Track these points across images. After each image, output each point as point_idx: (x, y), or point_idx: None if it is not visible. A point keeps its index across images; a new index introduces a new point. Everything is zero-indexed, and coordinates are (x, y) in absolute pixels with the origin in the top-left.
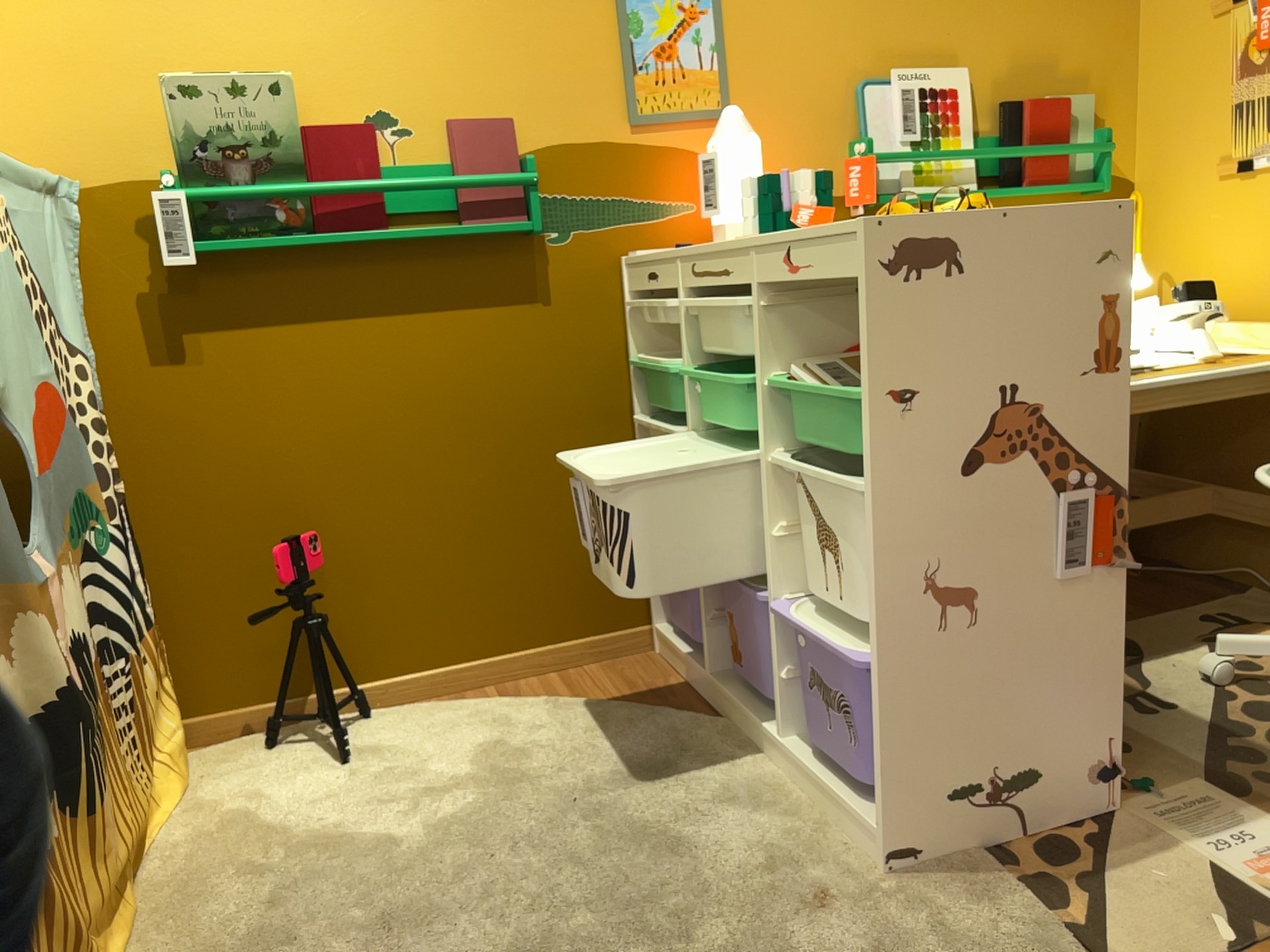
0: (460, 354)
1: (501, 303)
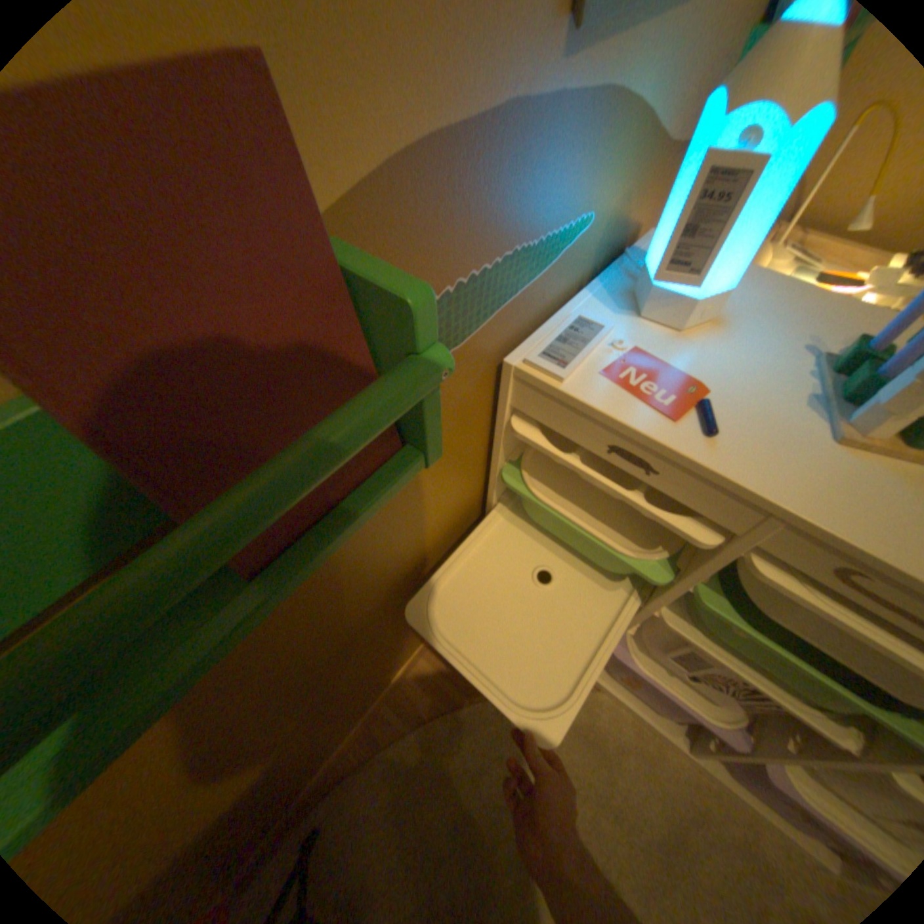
0: (296, 636)
1: None
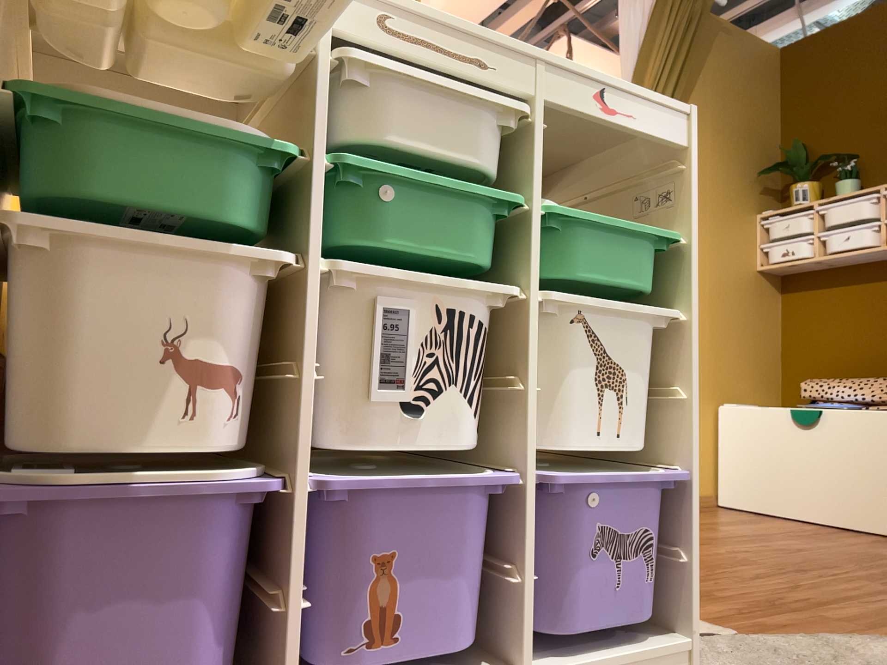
0: None
1: None
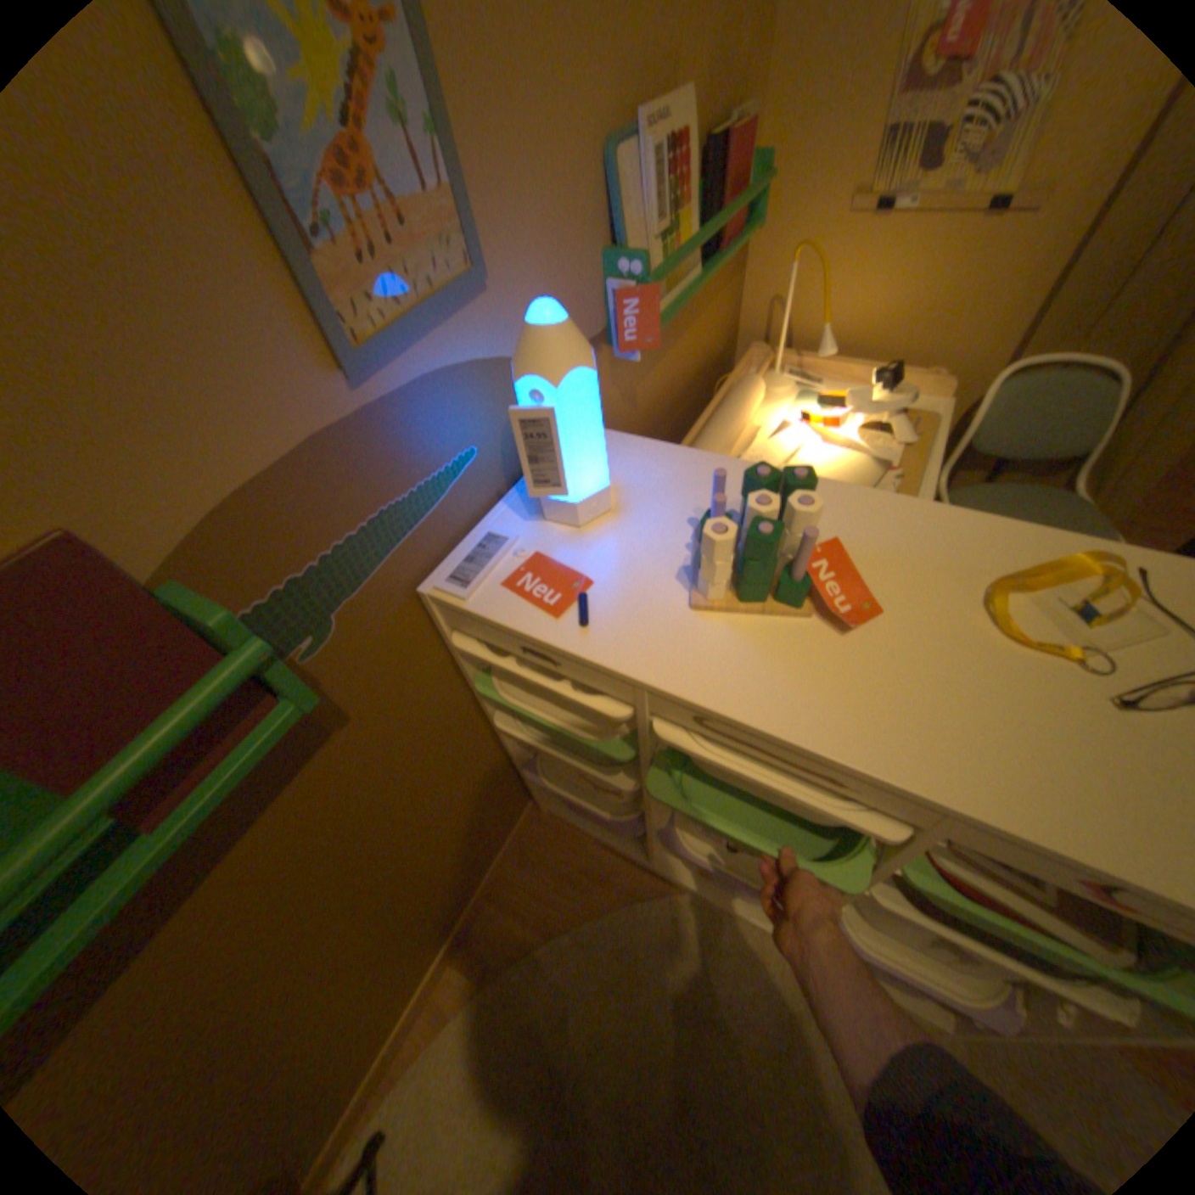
0: (262, 890)
1: (283, 789)
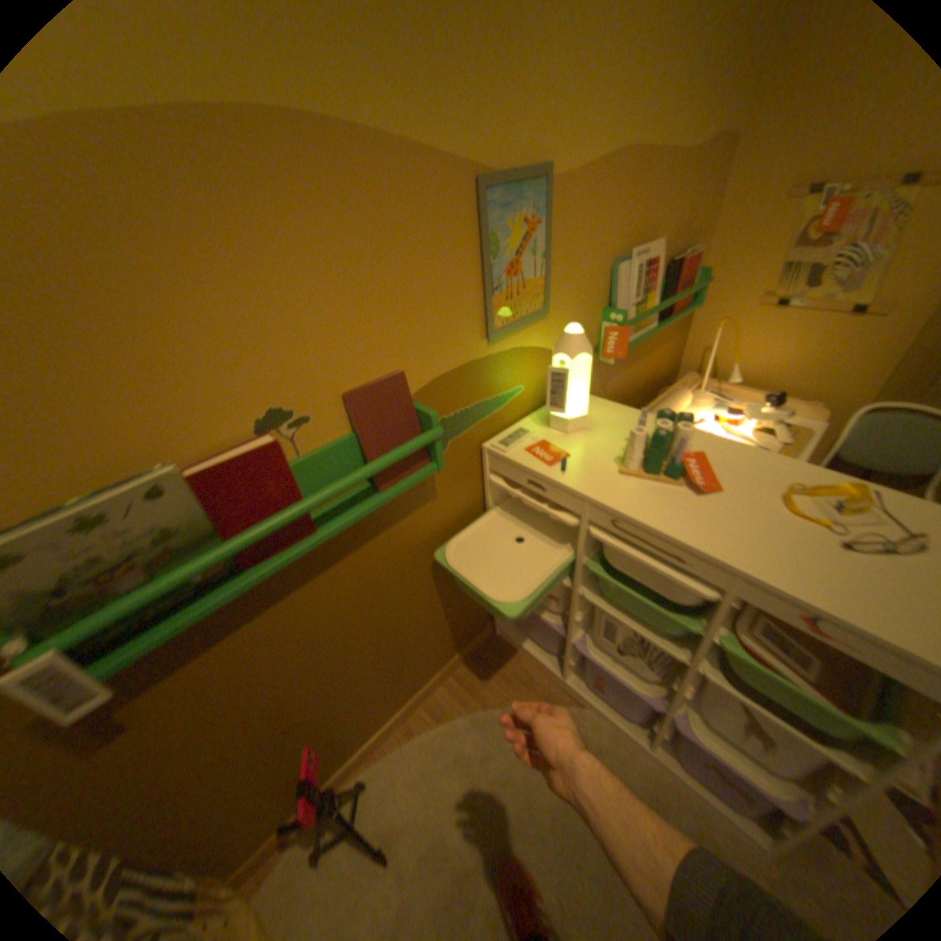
0: (380, 565)
1: (405, 516)
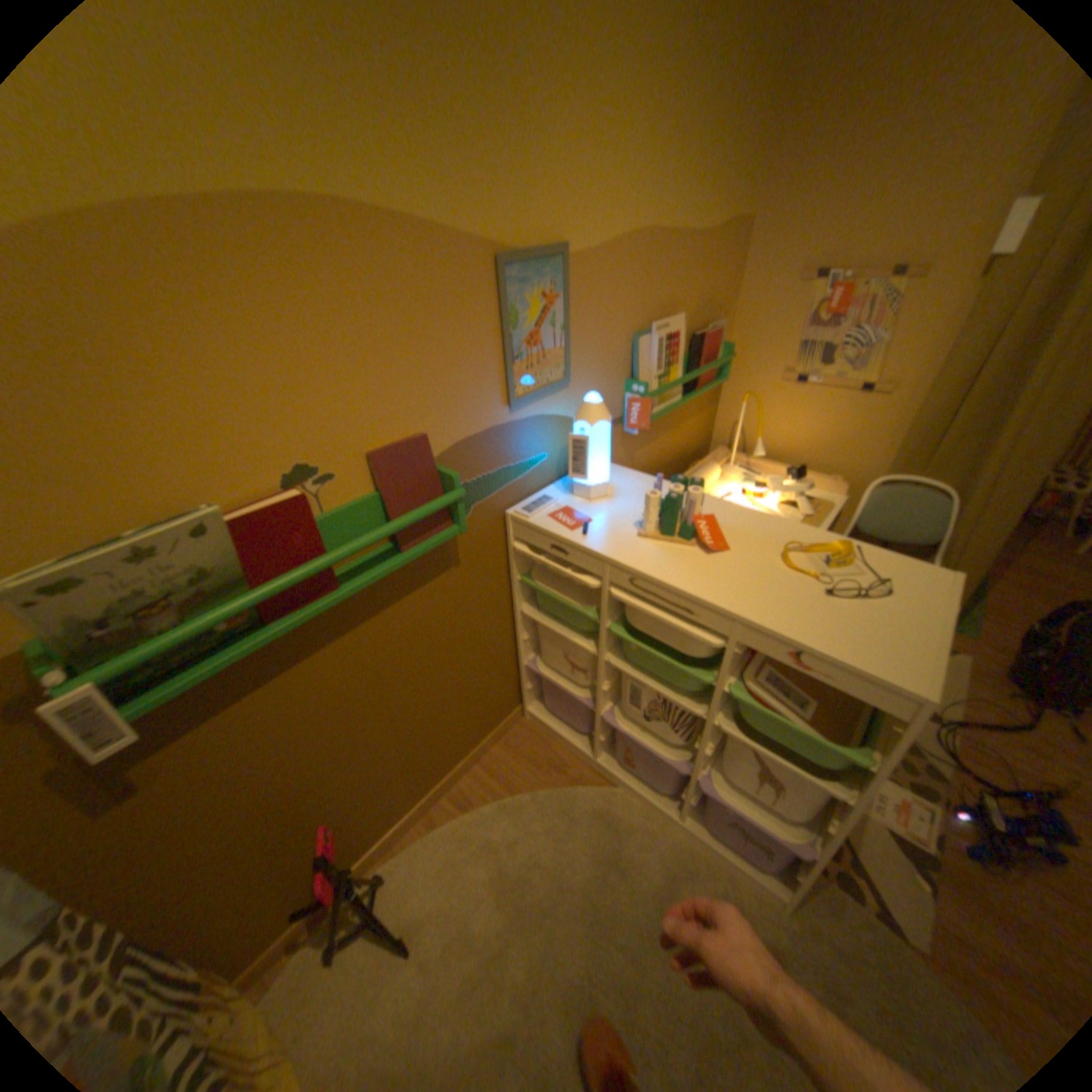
0: (402, 633)
1: (428, 582)
